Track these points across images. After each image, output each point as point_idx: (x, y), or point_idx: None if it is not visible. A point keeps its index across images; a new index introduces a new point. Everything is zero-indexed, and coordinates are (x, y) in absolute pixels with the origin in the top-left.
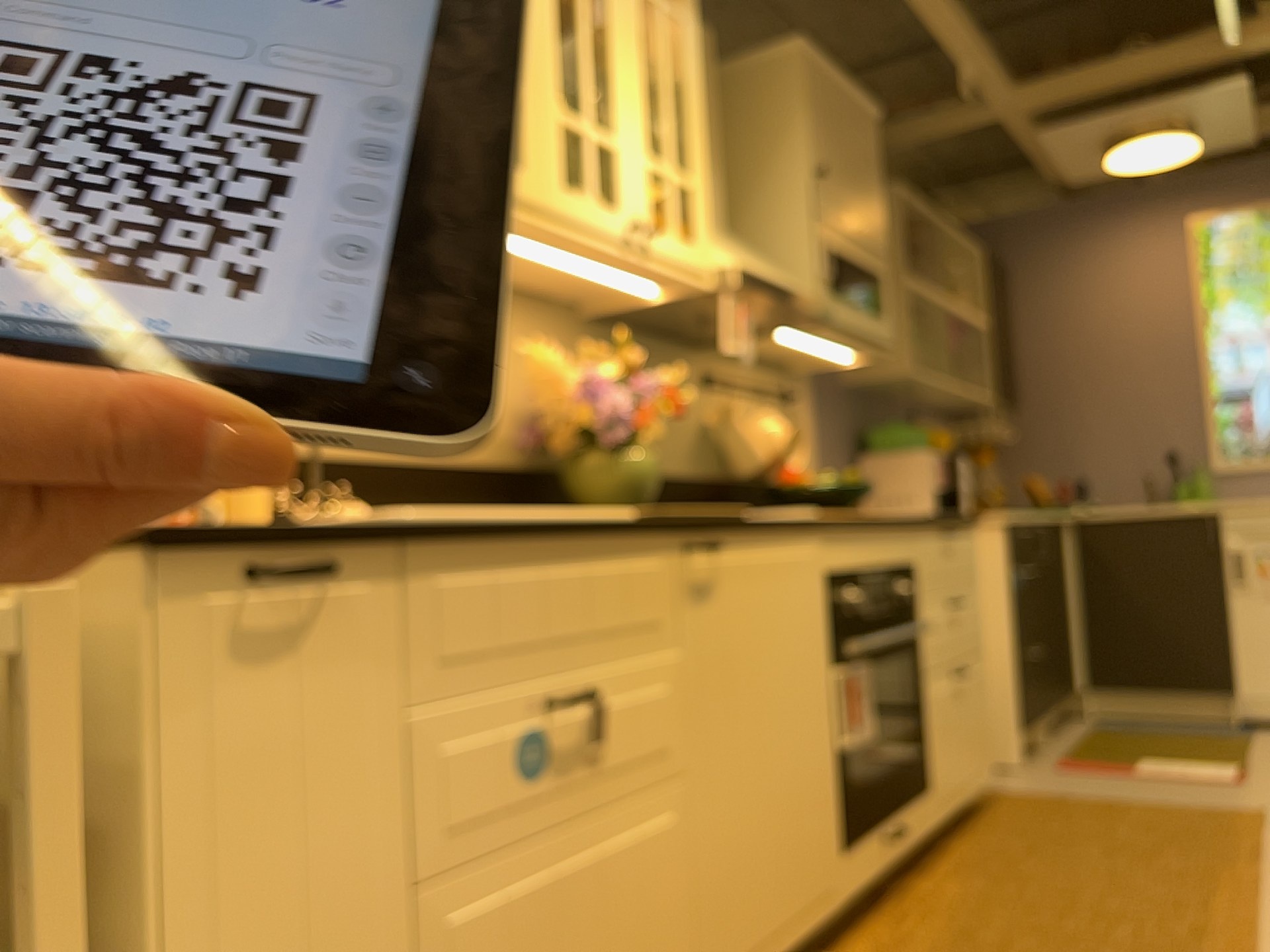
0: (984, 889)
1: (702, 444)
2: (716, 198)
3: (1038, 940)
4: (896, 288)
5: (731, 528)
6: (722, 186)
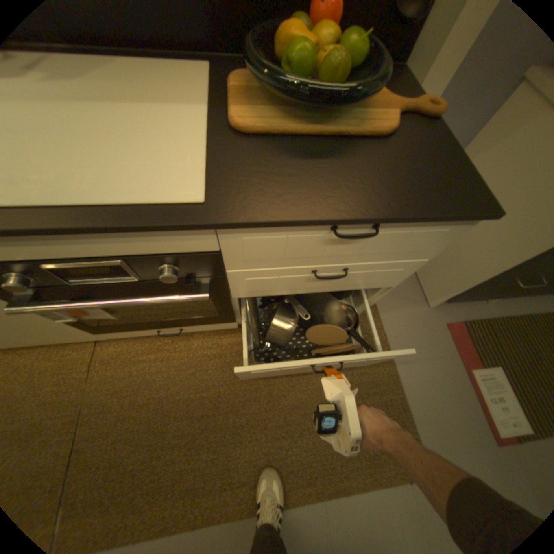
0: (212, 366)
1: None
2: None
3: (154, 414)
4: None
5: None
6: None
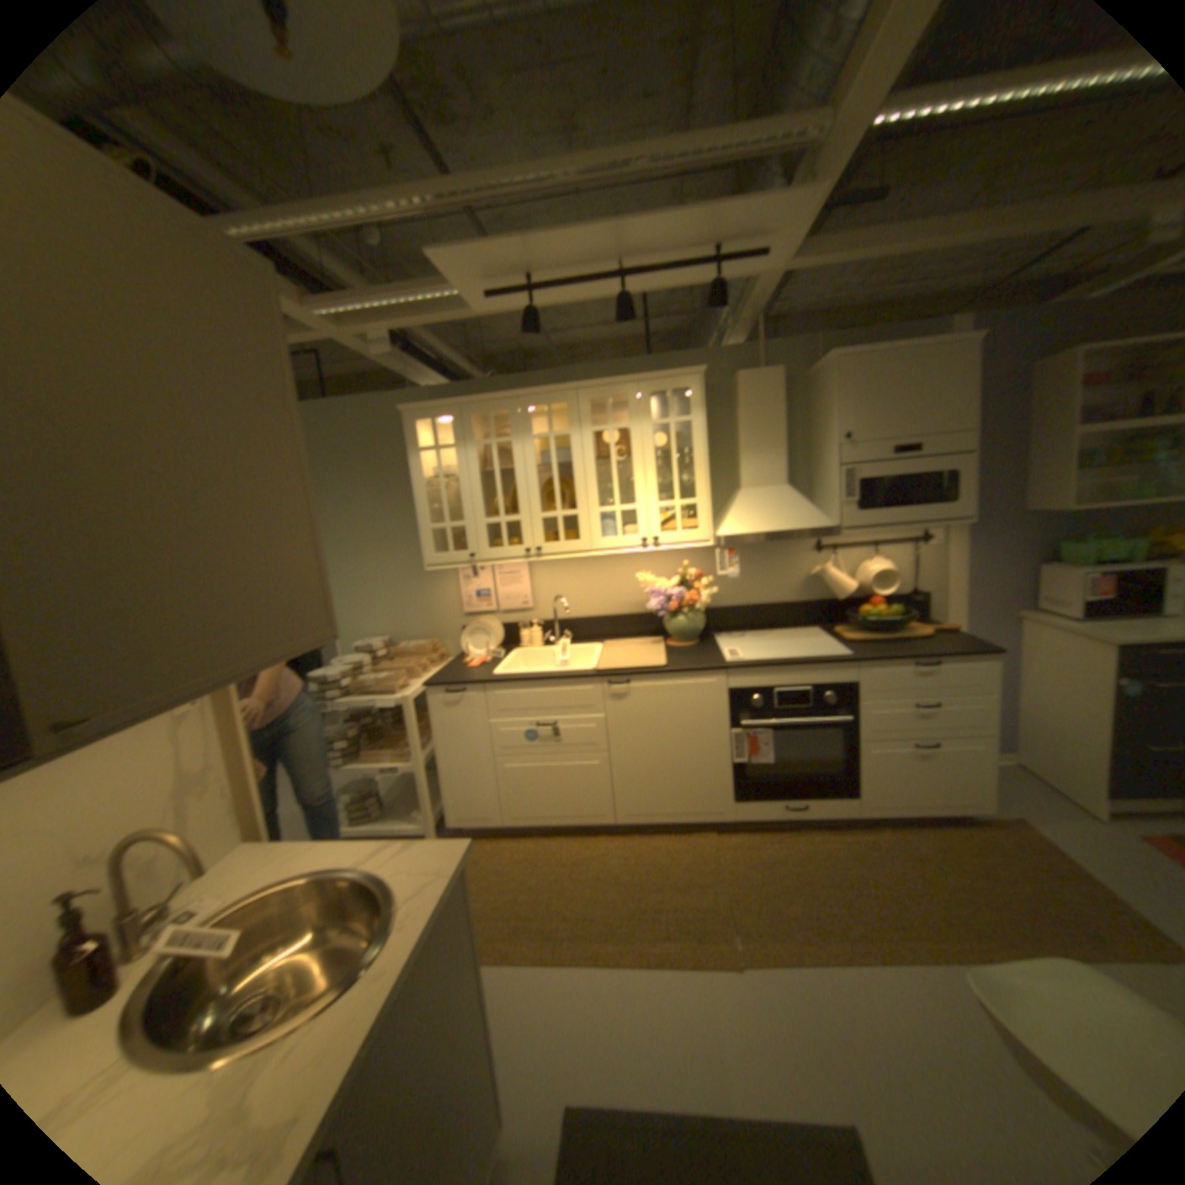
0: (844, 856)
1: (810, 583)
2: (776, 469)
3: (800, 884)
4: (1067, 438)
5: (639, 675)
6: (788, 456)
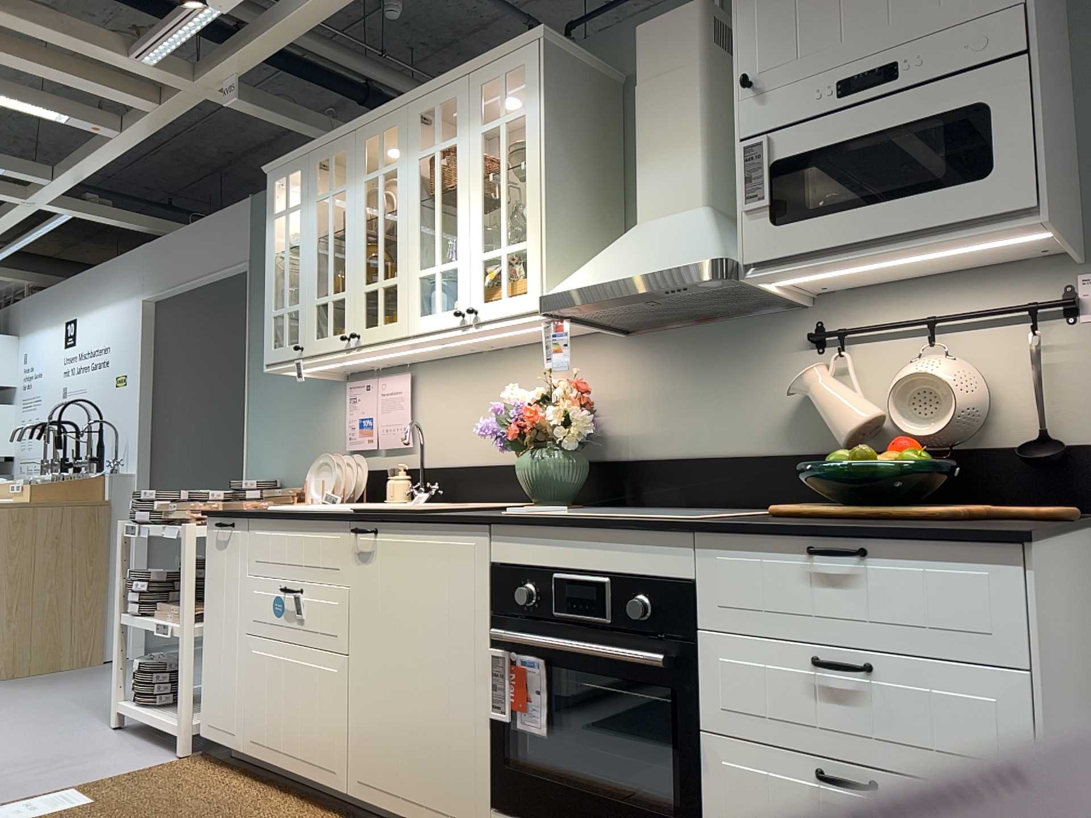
0: None
1: (800, 415)
2: (683, 181)
3: None
4: None
5: (382, 520)
6: (707, 156)
